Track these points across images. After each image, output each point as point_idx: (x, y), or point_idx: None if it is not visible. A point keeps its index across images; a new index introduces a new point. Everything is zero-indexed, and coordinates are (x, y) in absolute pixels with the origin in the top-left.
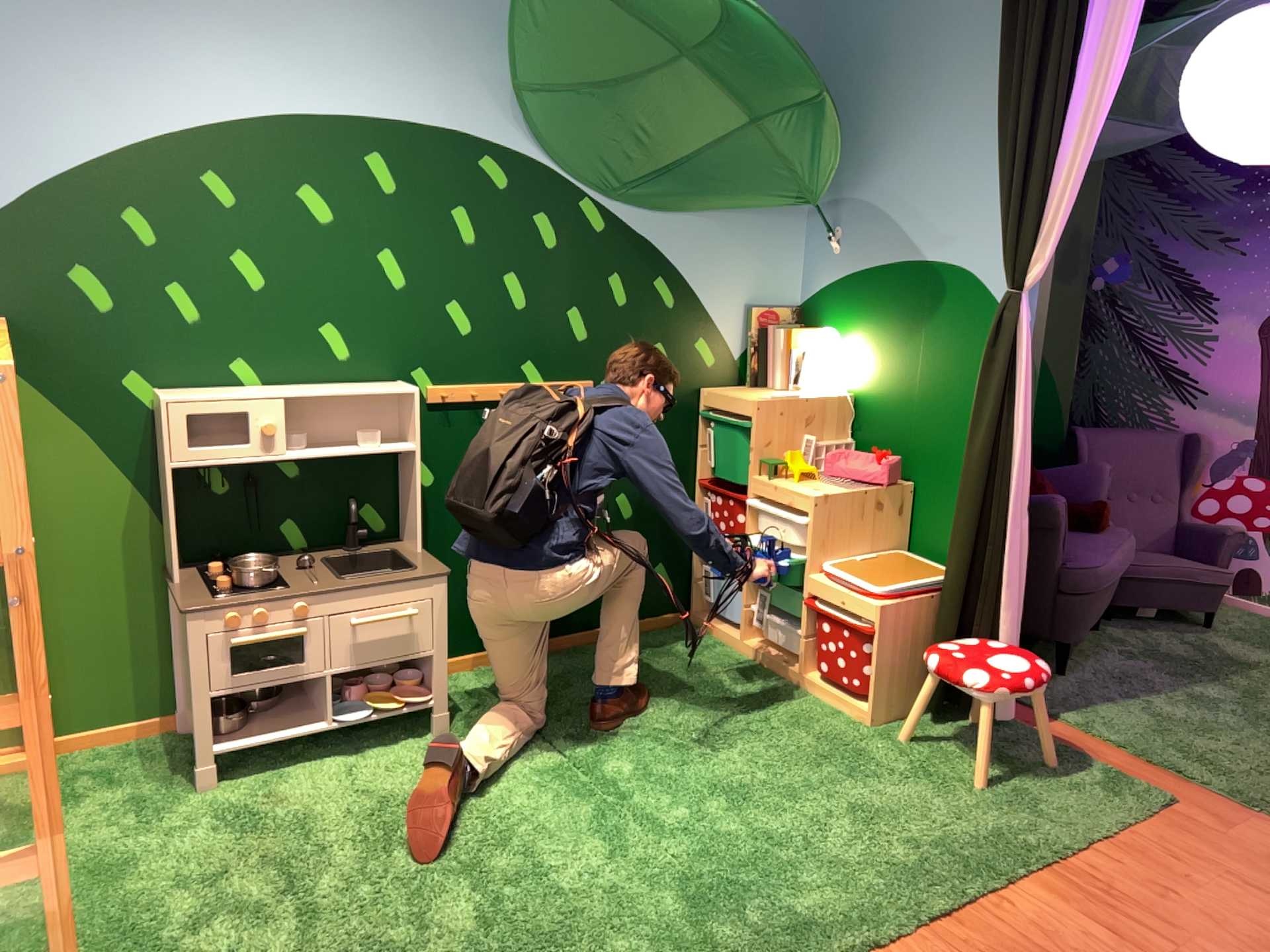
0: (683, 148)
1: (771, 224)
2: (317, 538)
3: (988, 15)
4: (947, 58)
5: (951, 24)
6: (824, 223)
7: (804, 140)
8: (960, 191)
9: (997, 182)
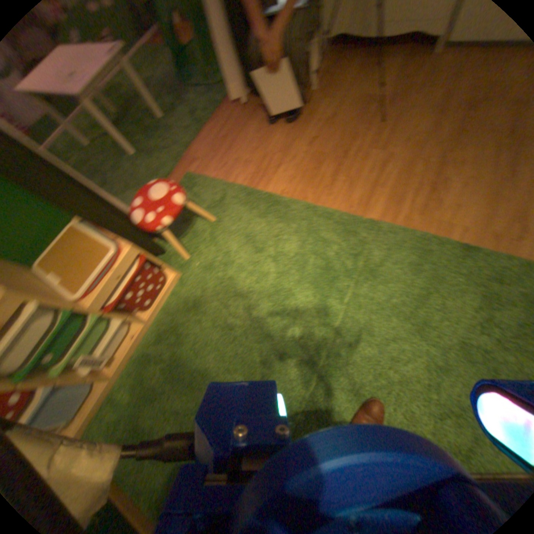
0: None
1: None
2: None
3: None
4: None
5: None
6: None
7: None
8: None
9: None
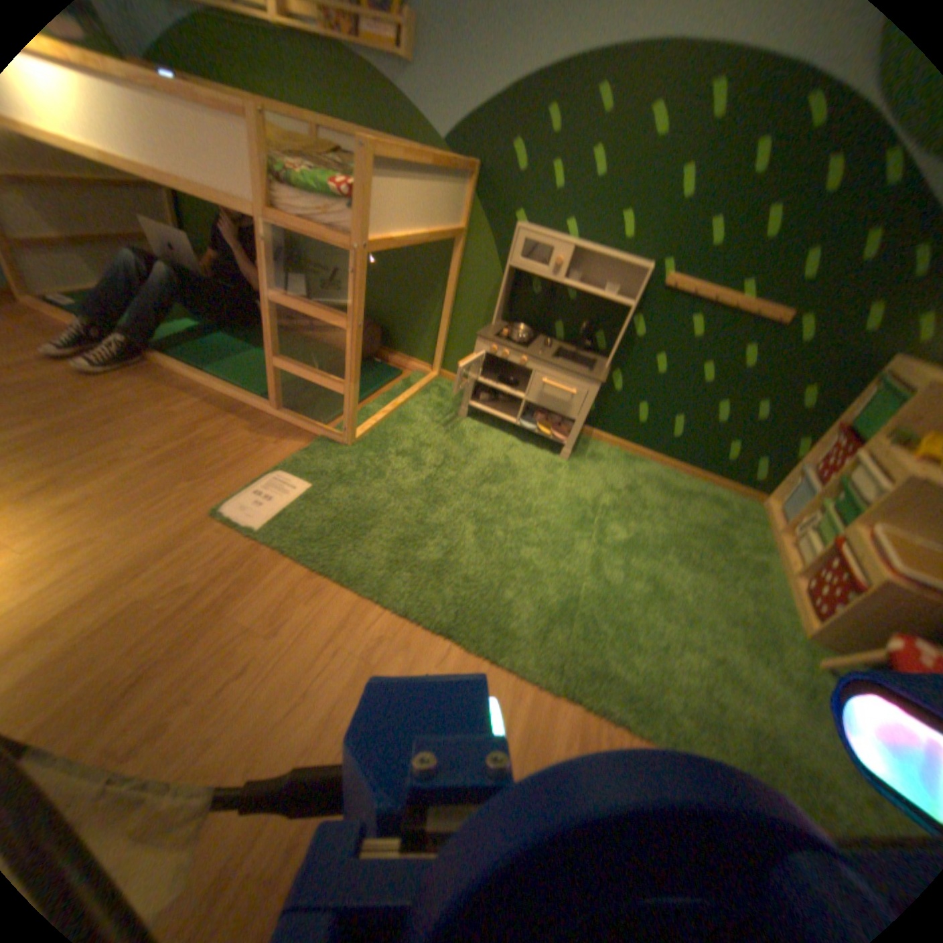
0: None
1: None
2: (564, 335)
3: None
4: None
5: None
6: None
7: None
8: None
9: None
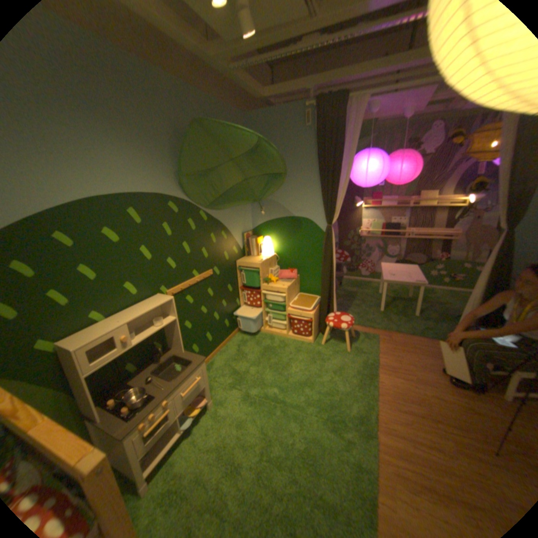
0: (225, 187)
1: (244, 207)
2: (137, 366)
3: (309, 145)
4: (296, 157)
5: (296, 147)
6: (258, 205)
7: (264, 183)
8: (305, 196)
9: (325, 195)
